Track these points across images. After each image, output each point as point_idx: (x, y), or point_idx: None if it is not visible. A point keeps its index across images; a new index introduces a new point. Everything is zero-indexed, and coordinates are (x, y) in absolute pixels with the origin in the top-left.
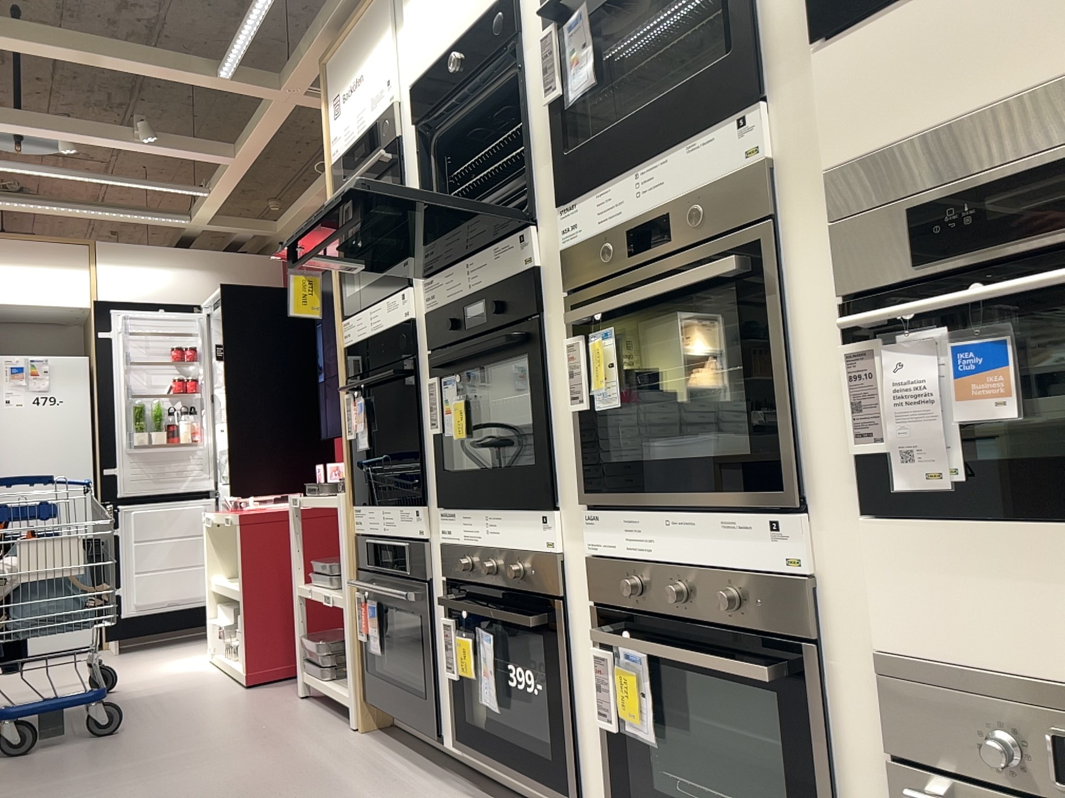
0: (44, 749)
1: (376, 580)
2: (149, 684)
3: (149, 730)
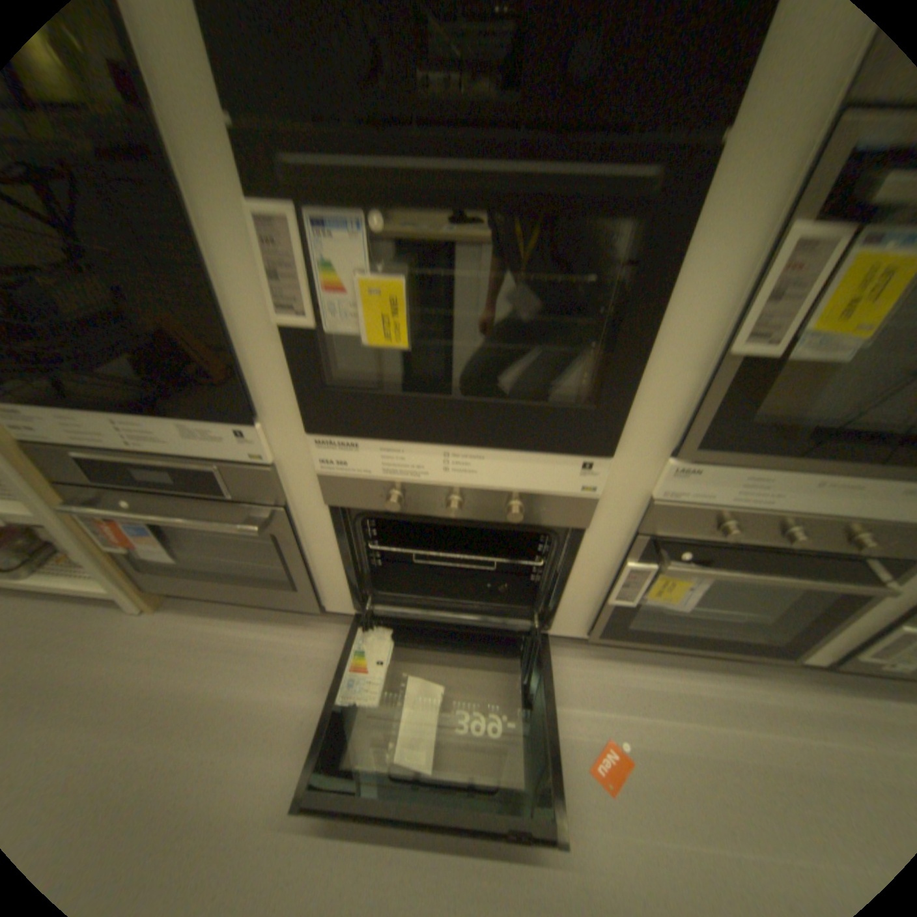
0: None
1: (124, 496)
2: None
3: None
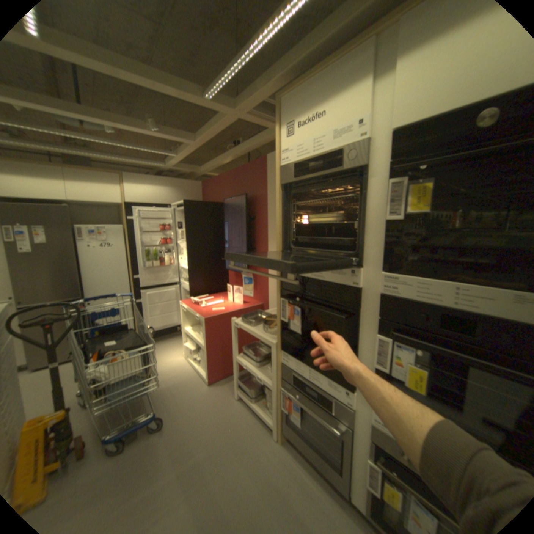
0: (128, 447)
1: (299, 395)
2: (163, 378)
3: (175, 429)
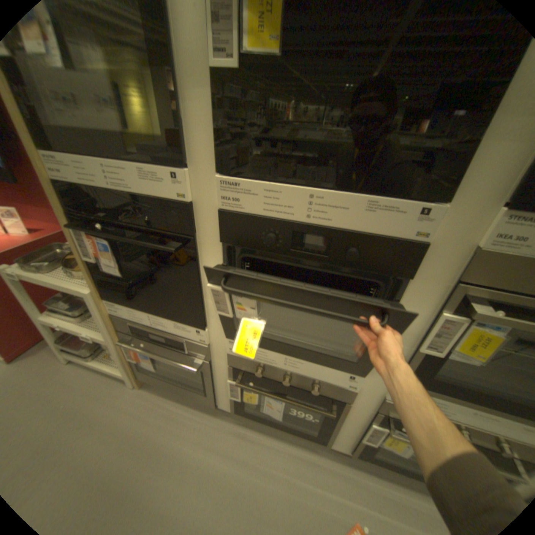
0: None
1: (144, 343)
2: None
3: None
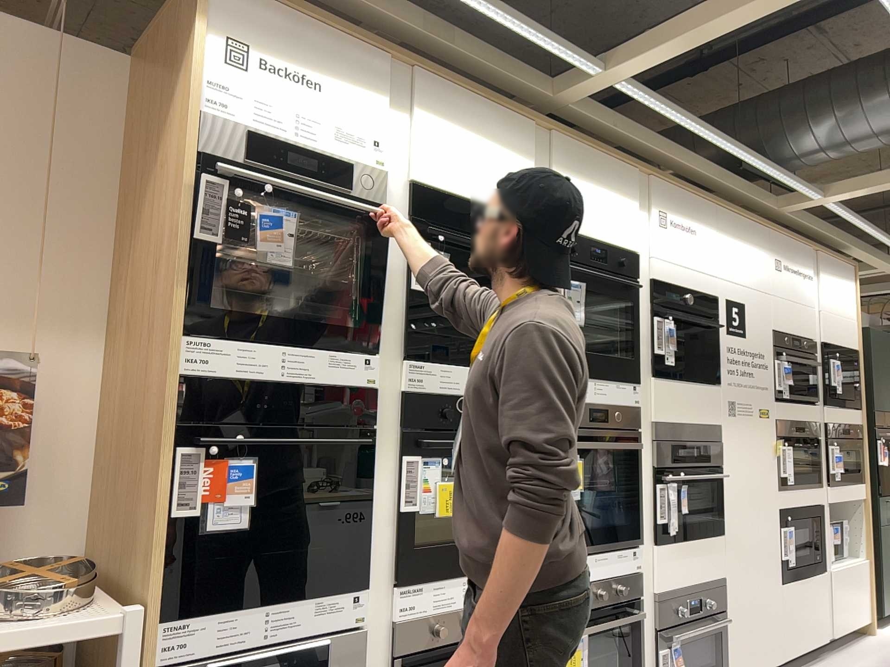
0: None
1: None
2: None
3: None
